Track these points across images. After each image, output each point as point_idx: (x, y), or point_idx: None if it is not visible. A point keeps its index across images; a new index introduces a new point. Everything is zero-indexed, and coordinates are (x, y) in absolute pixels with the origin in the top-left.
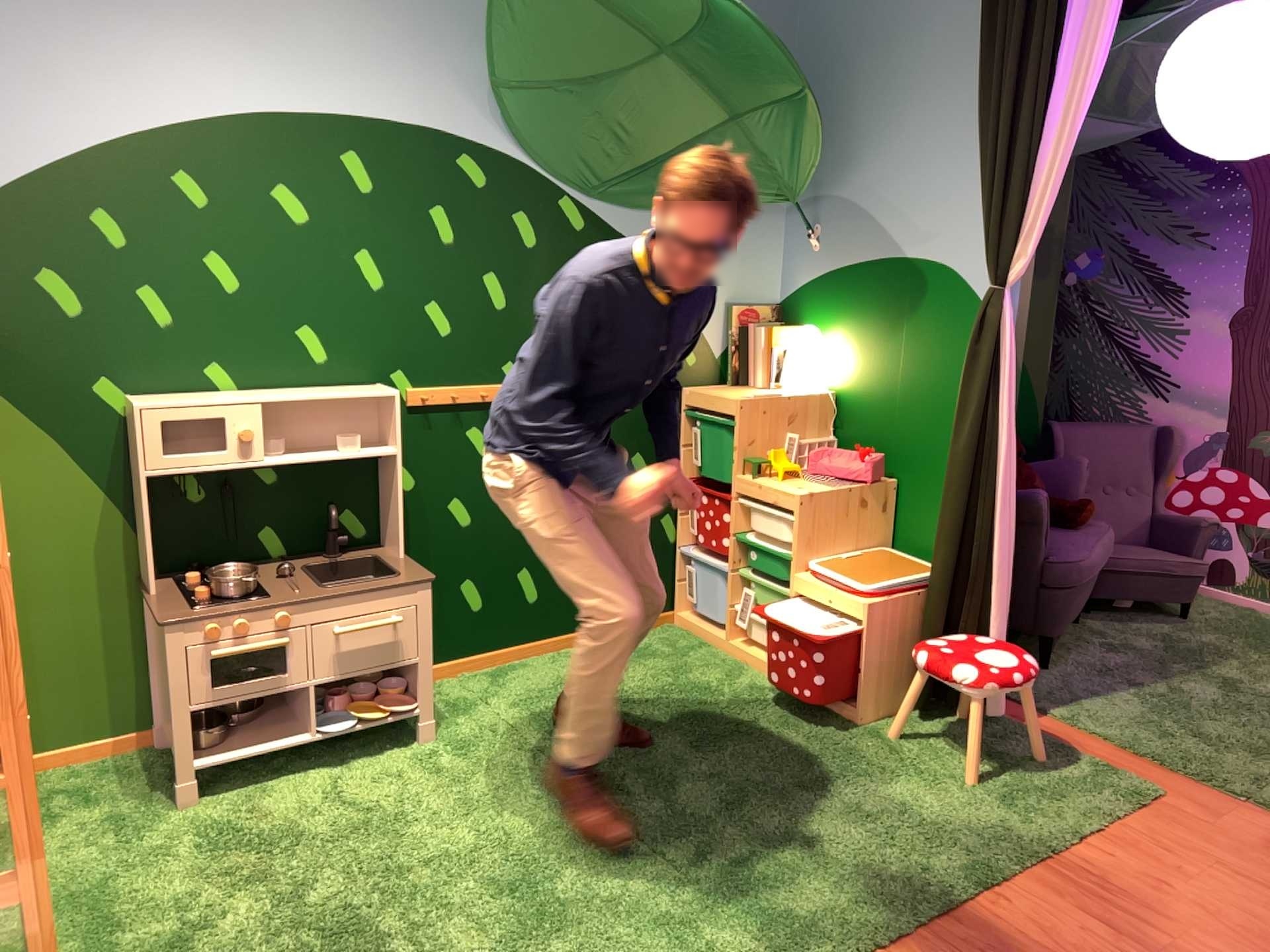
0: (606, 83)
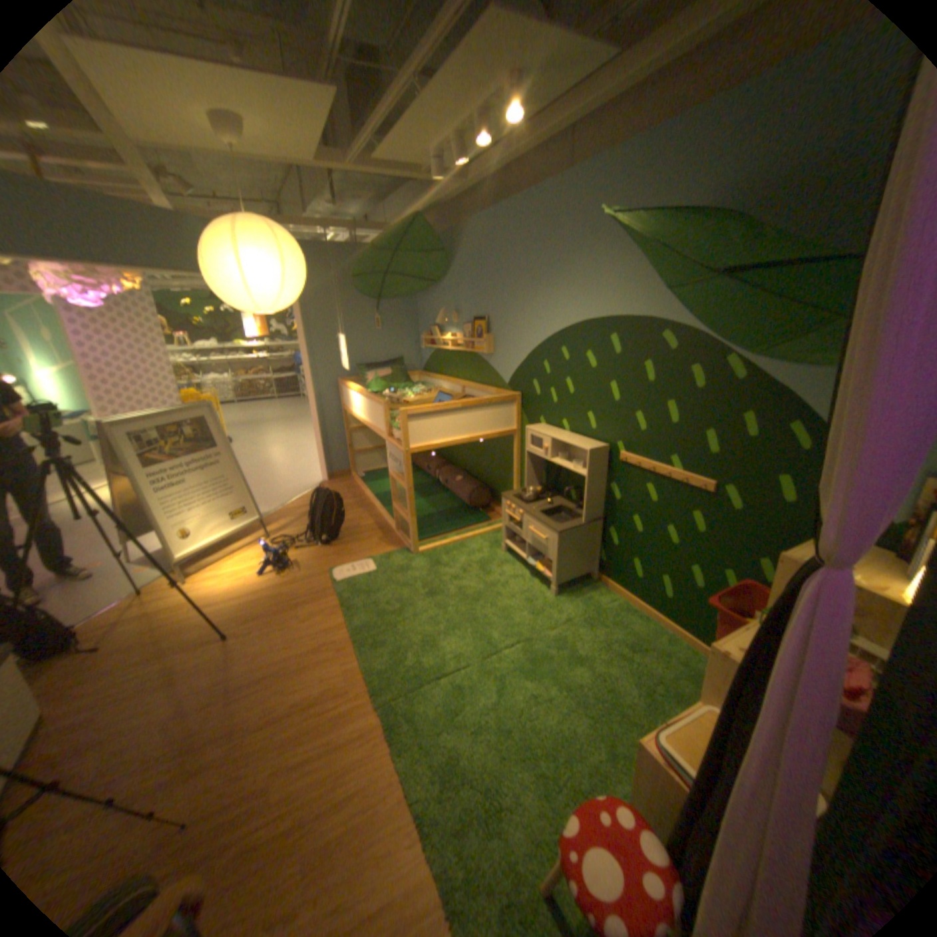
0: (741, 267)
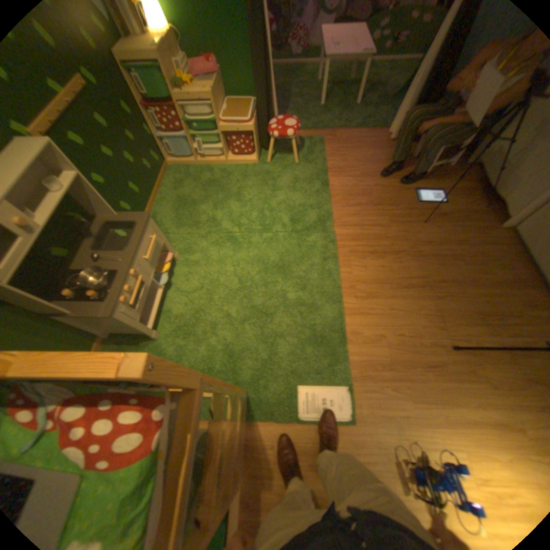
0: None
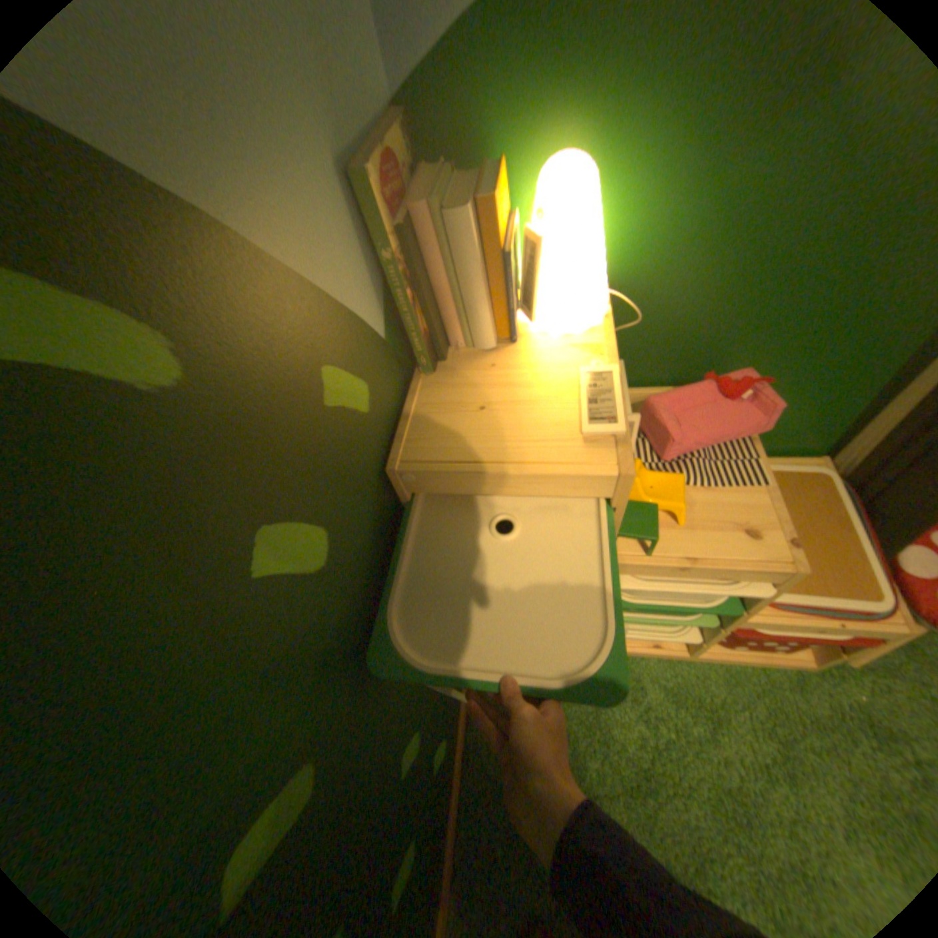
0: None
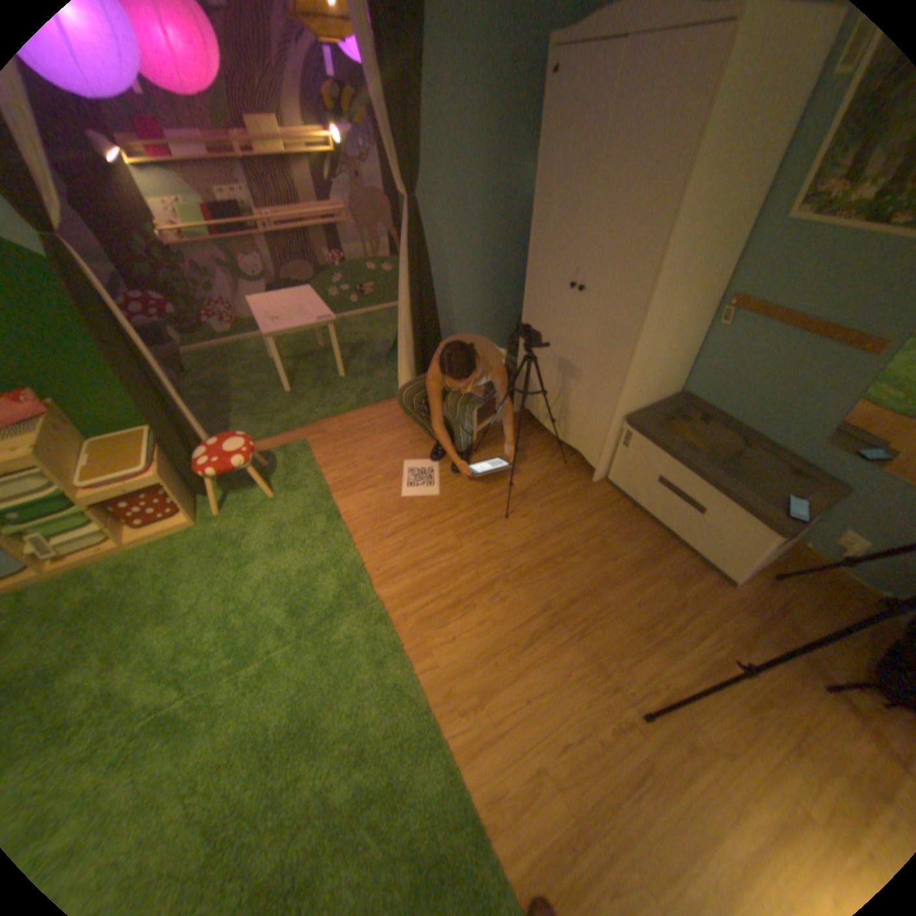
0: None
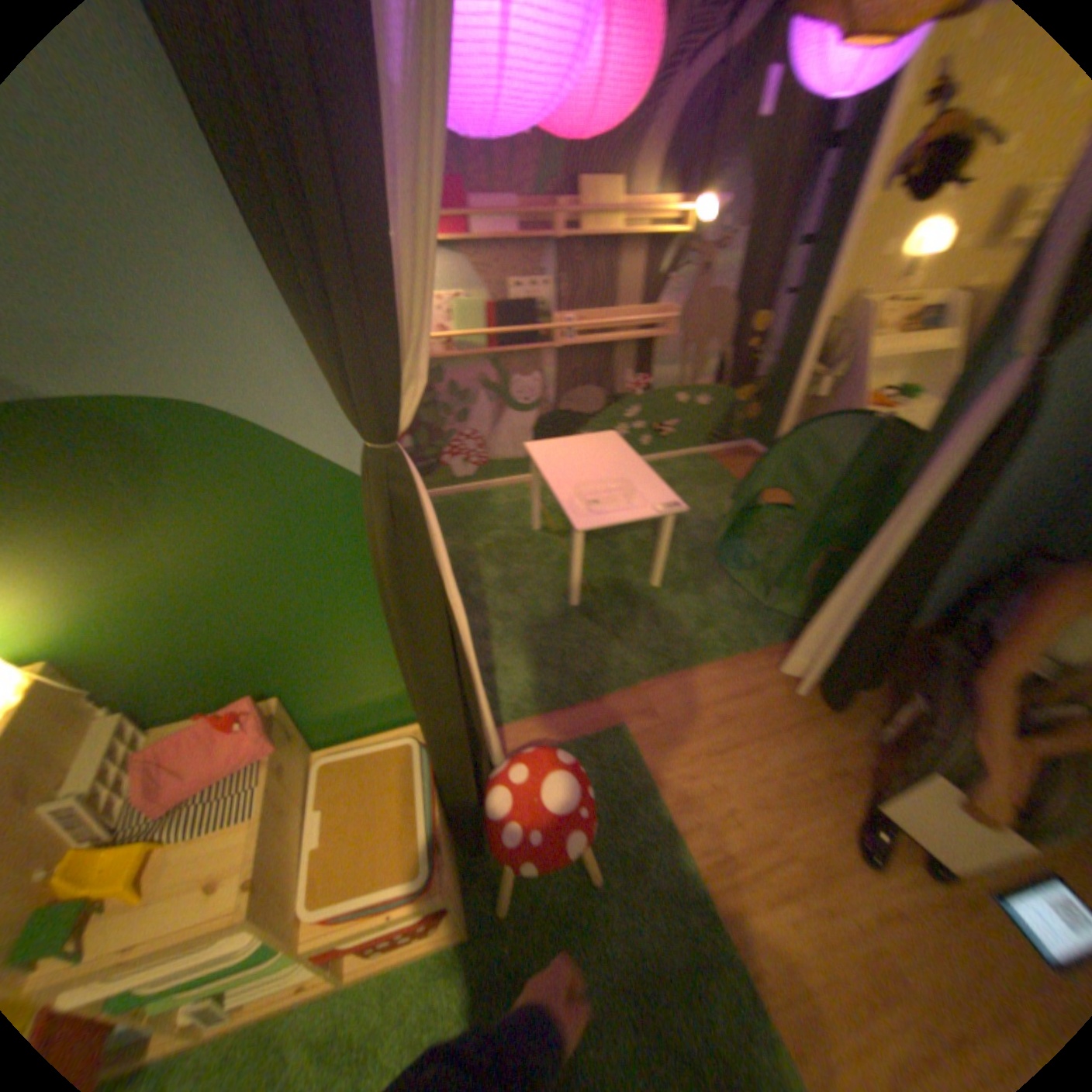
0: None
